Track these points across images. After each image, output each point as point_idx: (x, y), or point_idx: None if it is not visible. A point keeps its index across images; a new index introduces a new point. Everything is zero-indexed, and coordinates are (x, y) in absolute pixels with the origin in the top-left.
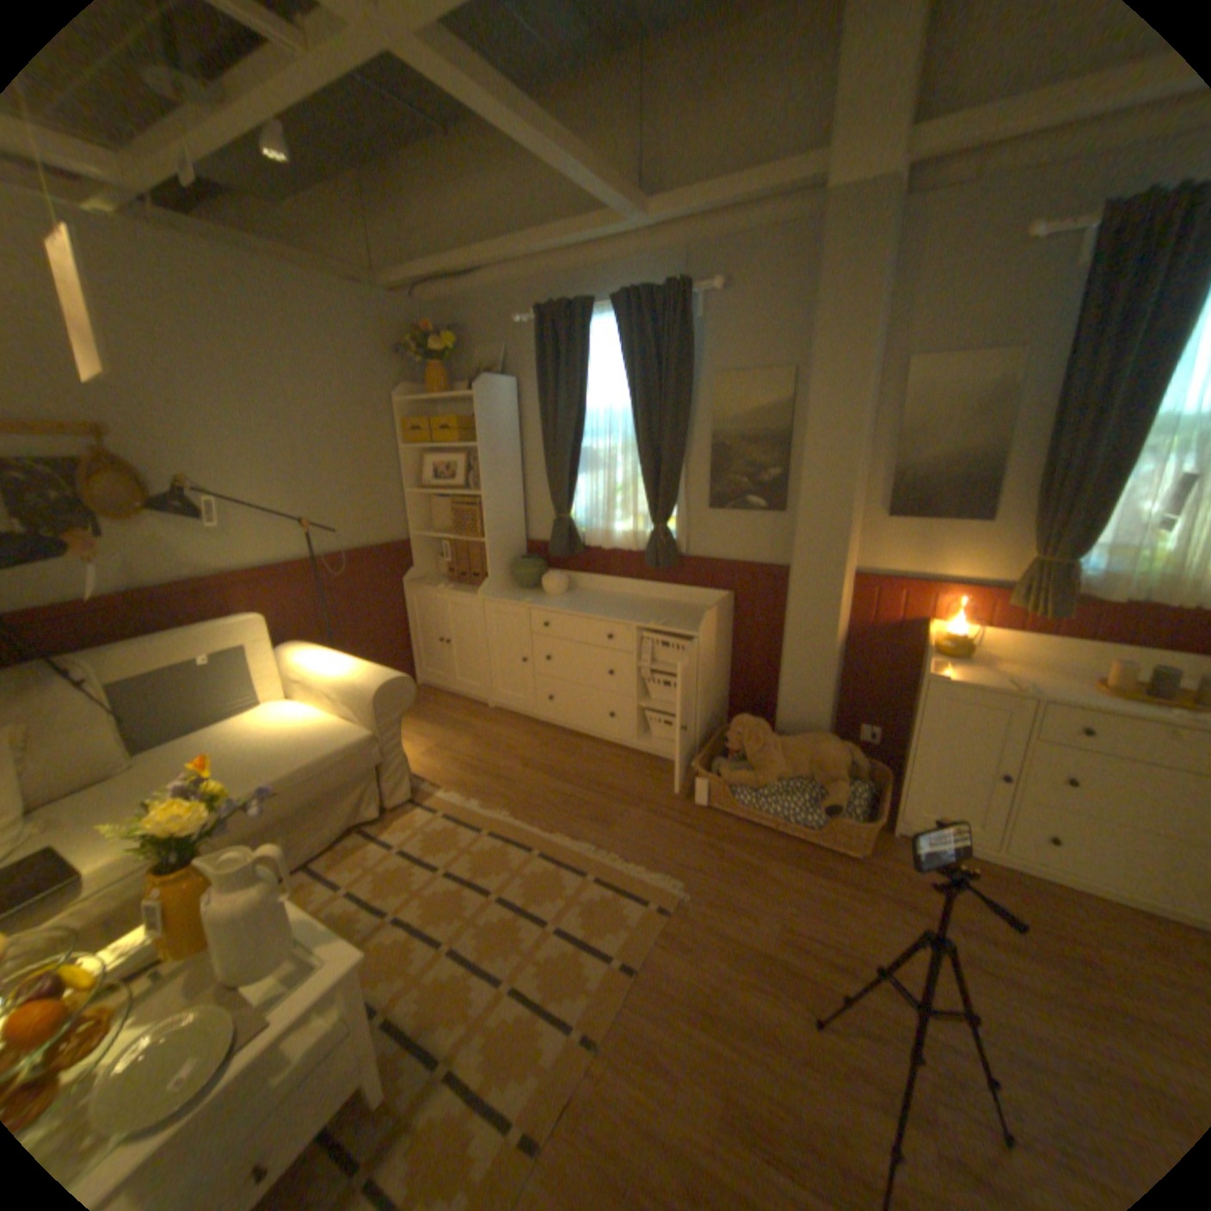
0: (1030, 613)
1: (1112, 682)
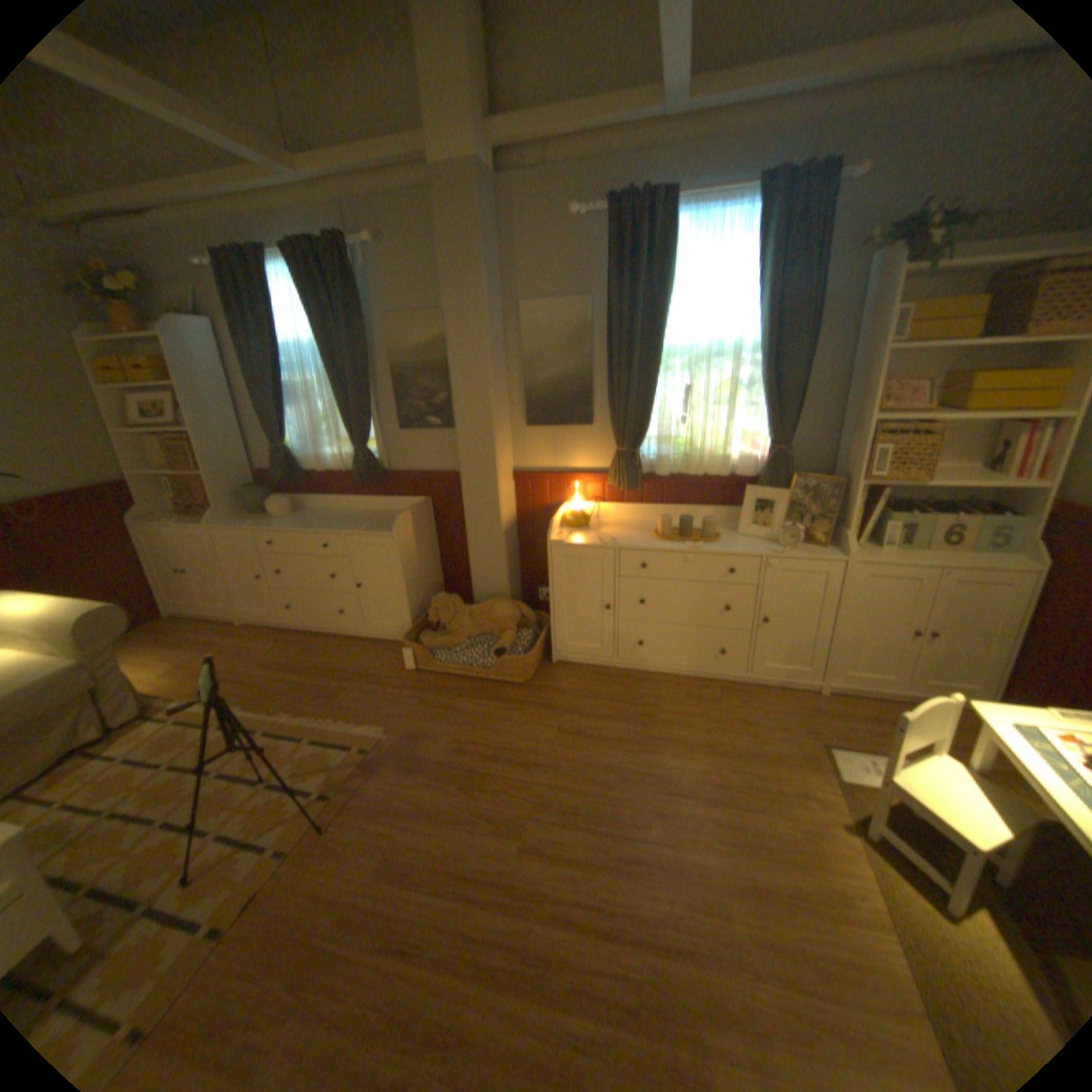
0: (616, 490)
1: (659, 531)
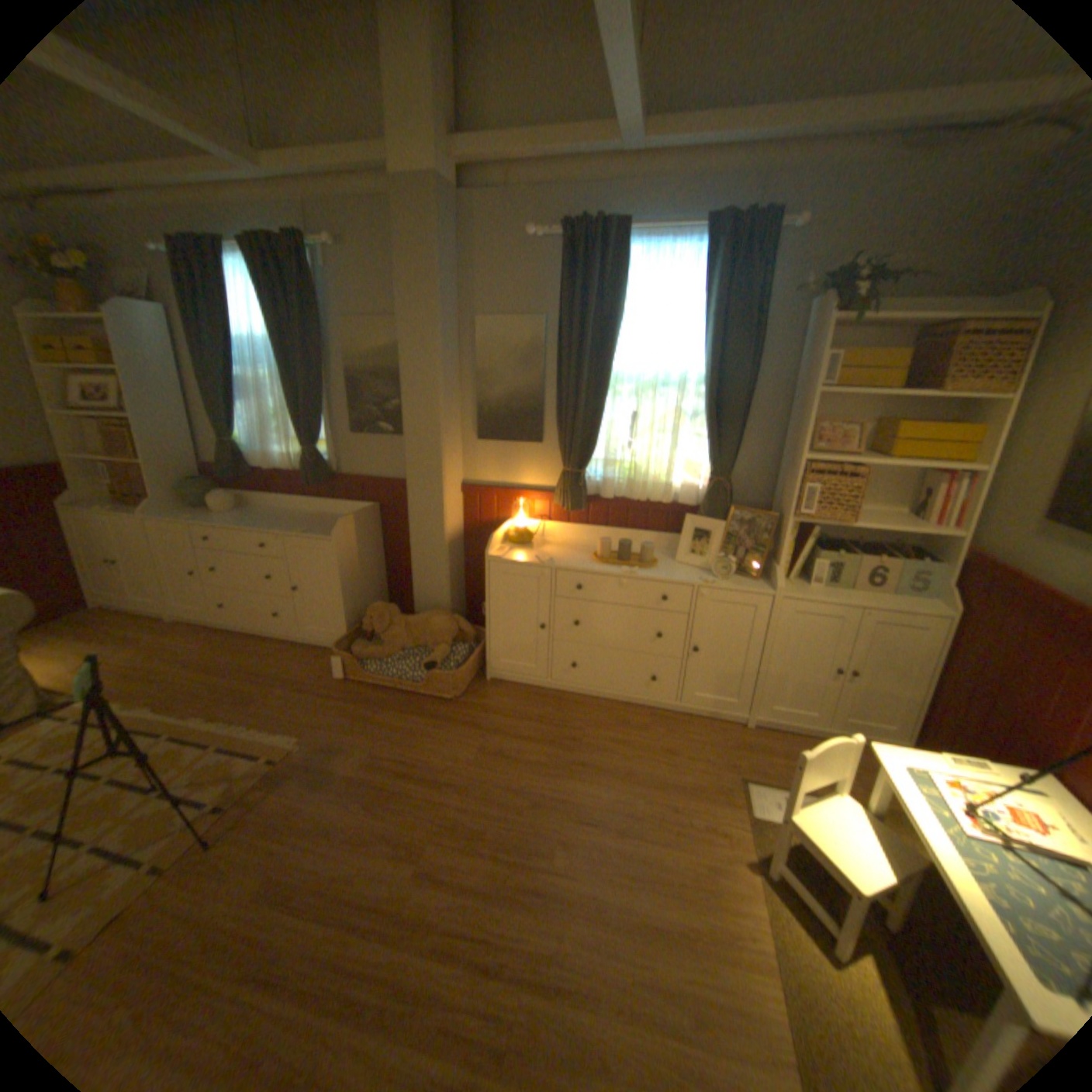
0: (560, 509)
1: (598, 553)
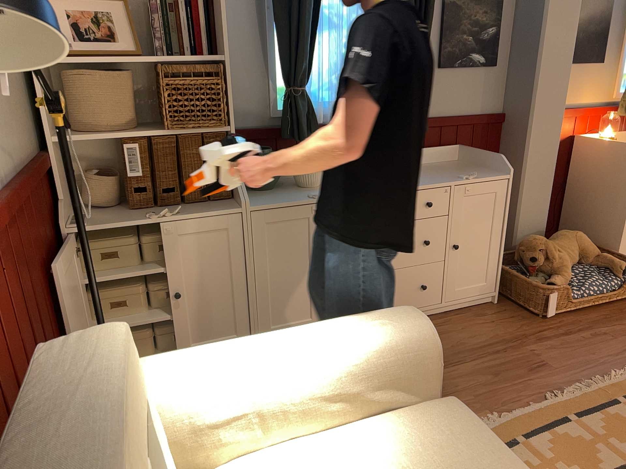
0: None
1: None
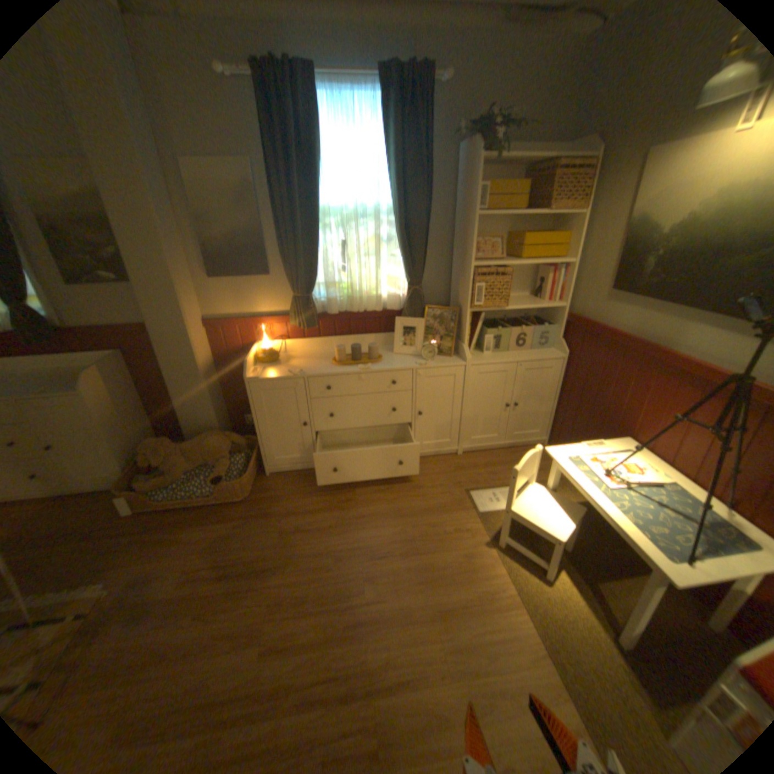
0: (297, 328)
1: (337, 358)
